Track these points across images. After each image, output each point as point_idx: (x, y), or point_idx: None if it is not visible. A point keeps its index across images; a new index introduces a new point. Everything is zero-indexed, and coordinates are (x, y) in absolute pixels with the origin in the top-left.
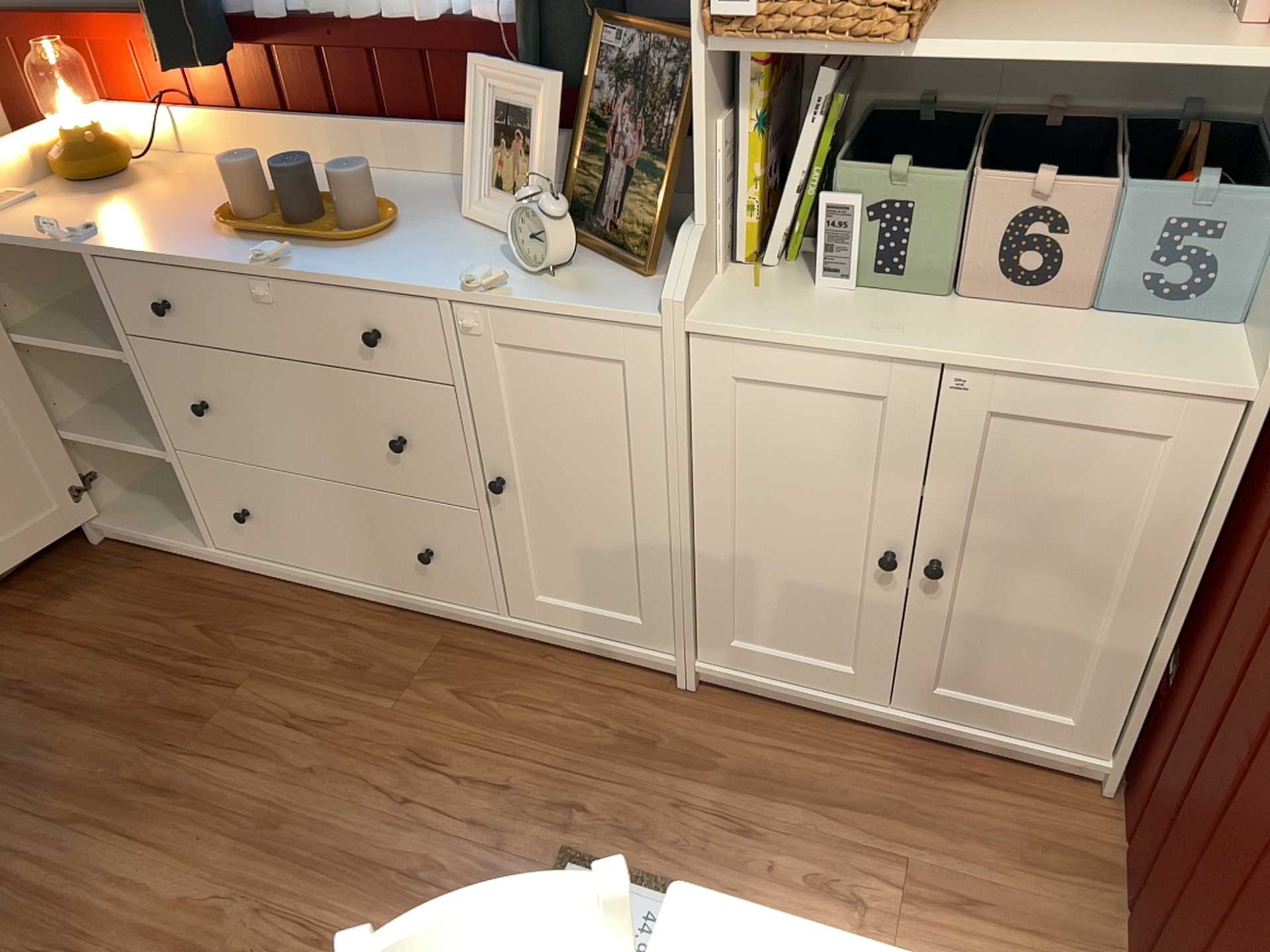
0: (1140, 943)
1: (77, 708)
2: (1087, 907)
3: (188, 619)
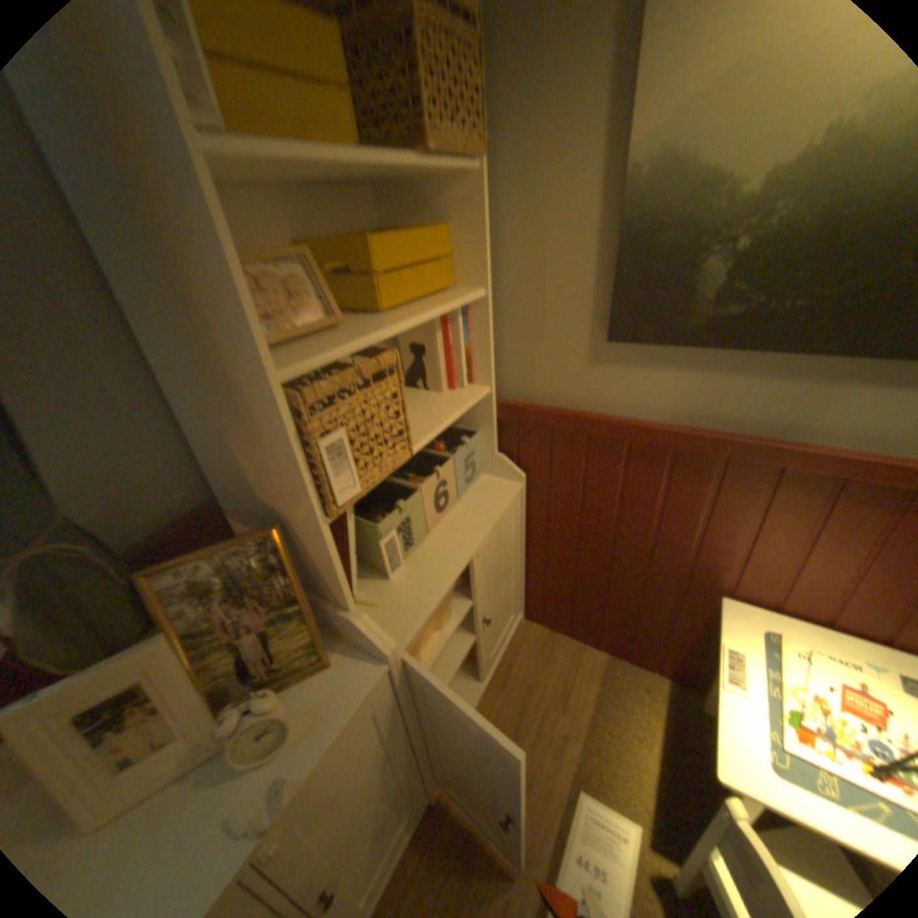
0: (596, 634)
1: None
2: (569, 648)
3: None
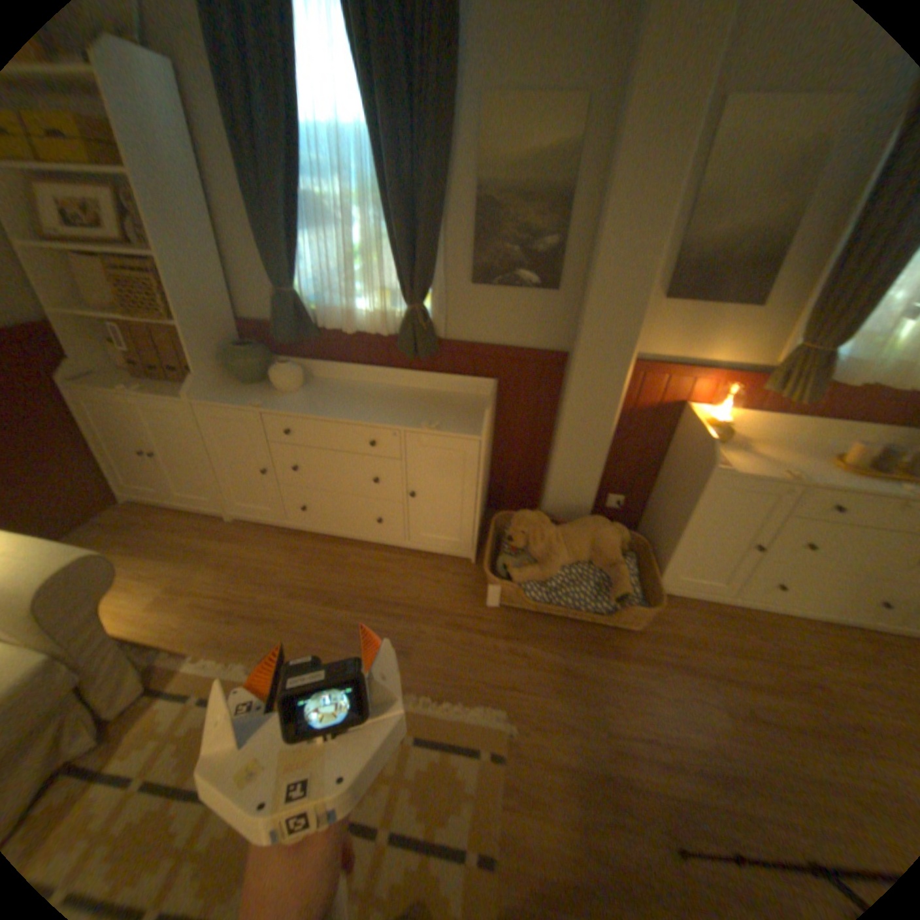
0: None
1: (763, 691)
2: None
3: (746, 636)
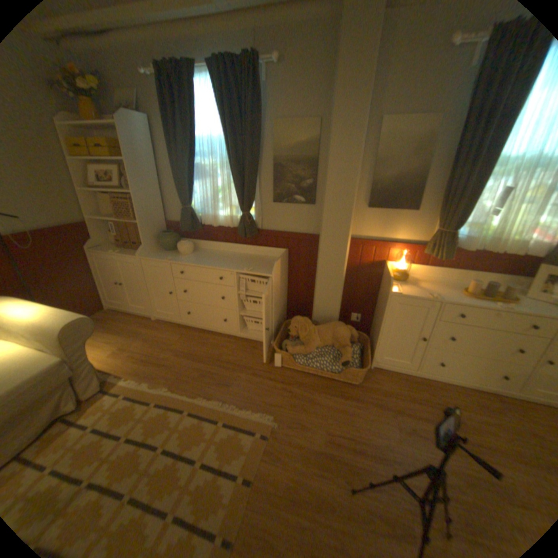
0: None
1: (424, 421)
2: None
3: (422, 393)
